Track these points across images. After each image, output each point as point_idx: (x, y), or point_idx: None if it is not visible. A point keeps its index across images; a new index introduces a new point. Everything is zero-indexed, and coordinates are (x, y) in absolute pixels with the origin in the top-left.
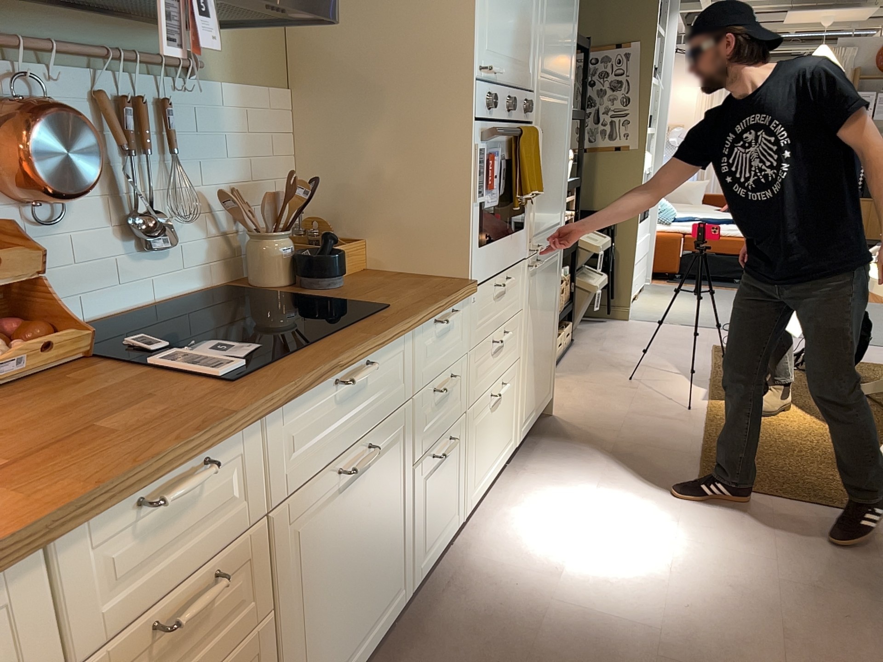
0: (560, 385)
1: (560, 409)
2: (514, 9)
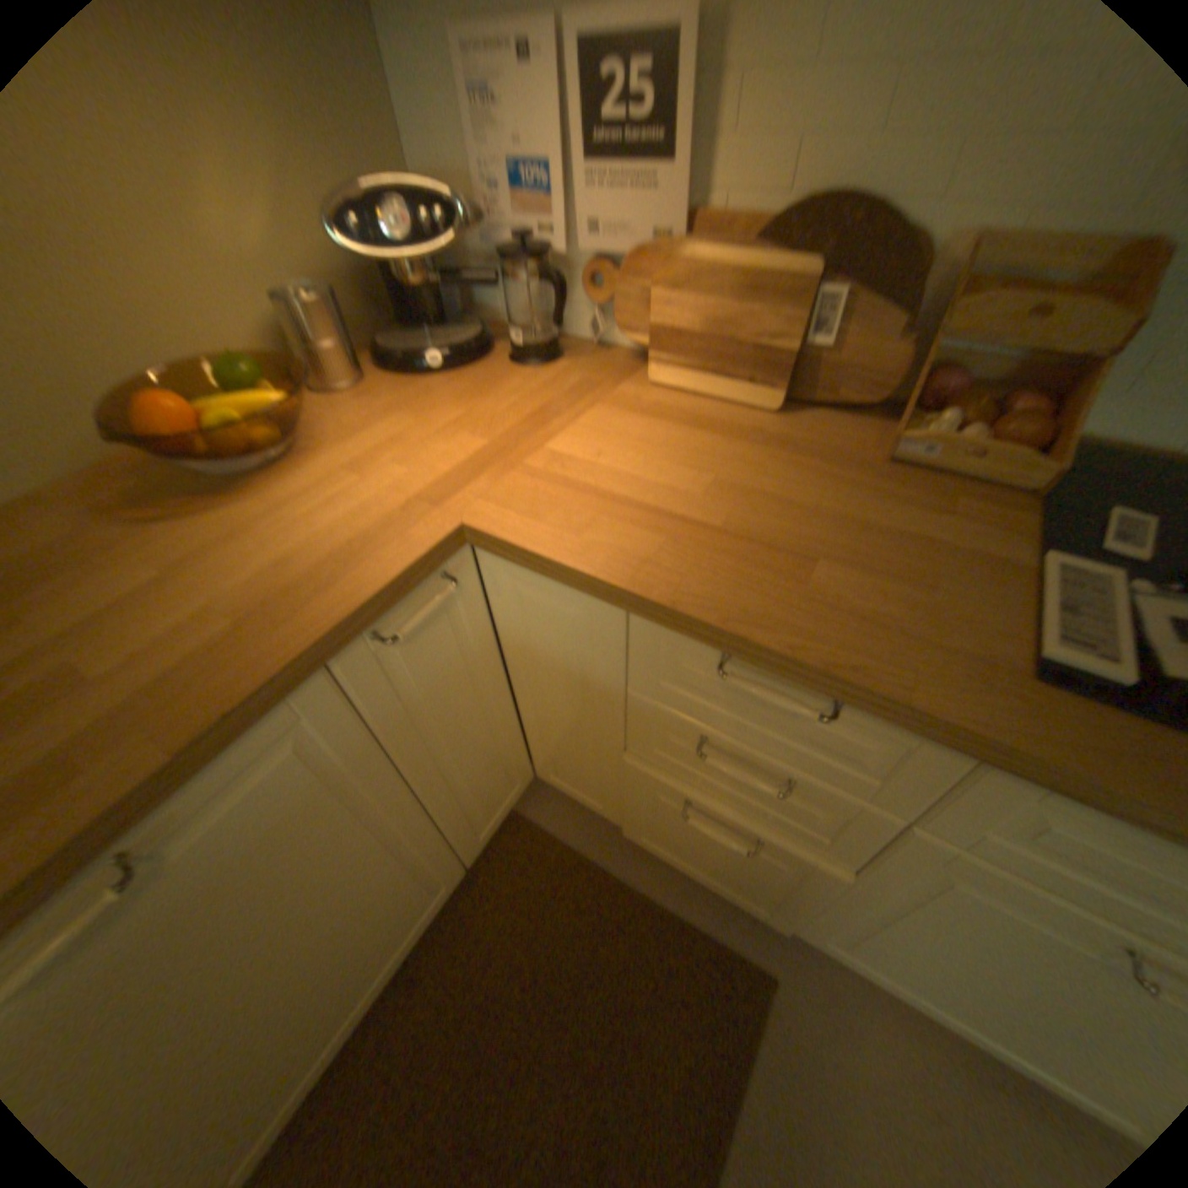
0: None
1: None
2: None
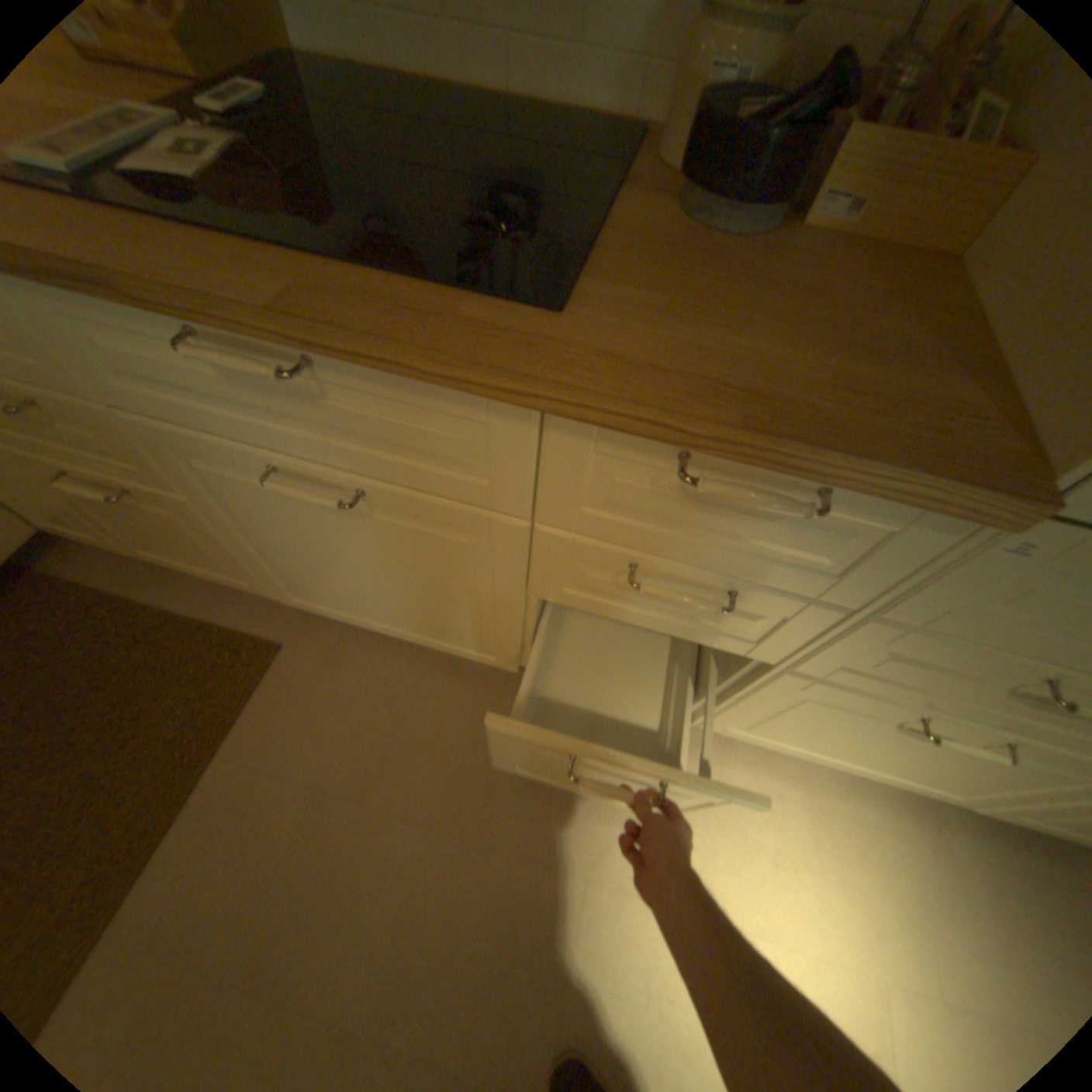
0: None
1: None
2: None
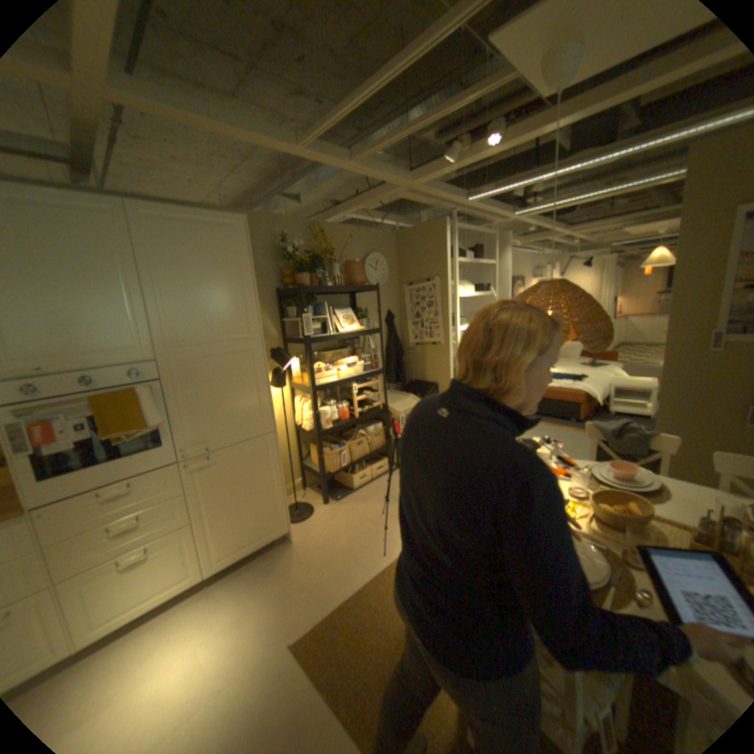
0: (332, 513)
1: (302, 539)
2: (69, 321)
